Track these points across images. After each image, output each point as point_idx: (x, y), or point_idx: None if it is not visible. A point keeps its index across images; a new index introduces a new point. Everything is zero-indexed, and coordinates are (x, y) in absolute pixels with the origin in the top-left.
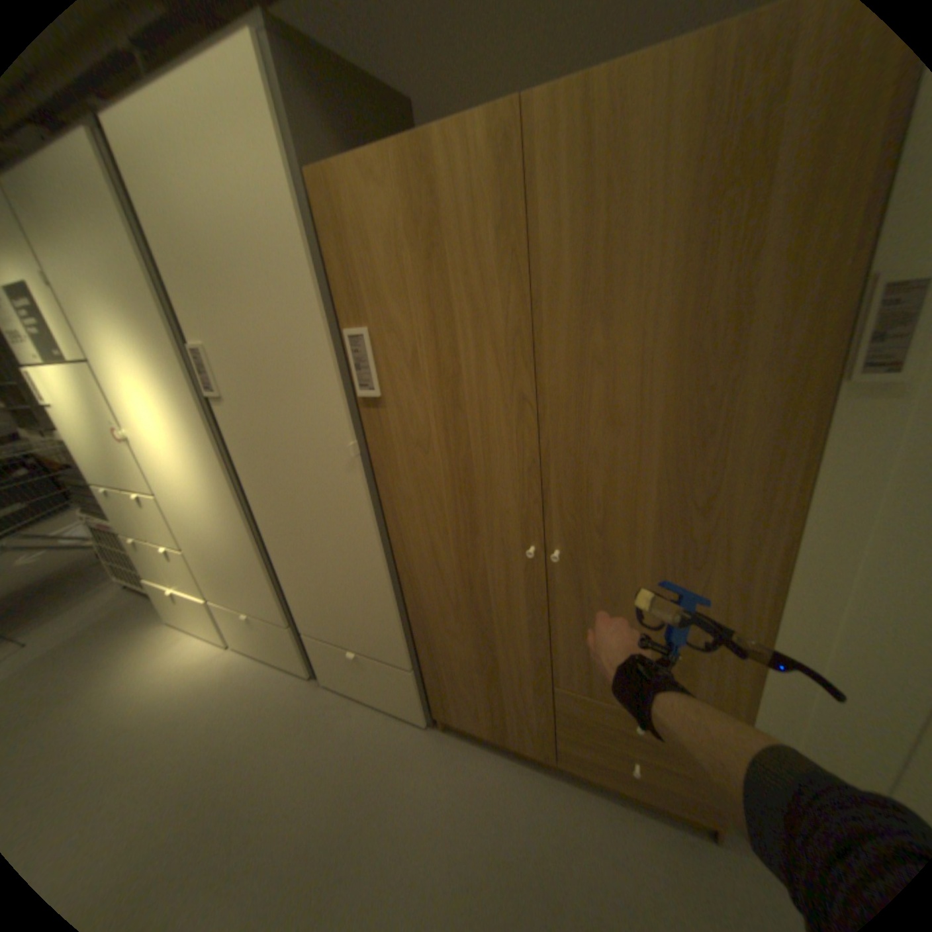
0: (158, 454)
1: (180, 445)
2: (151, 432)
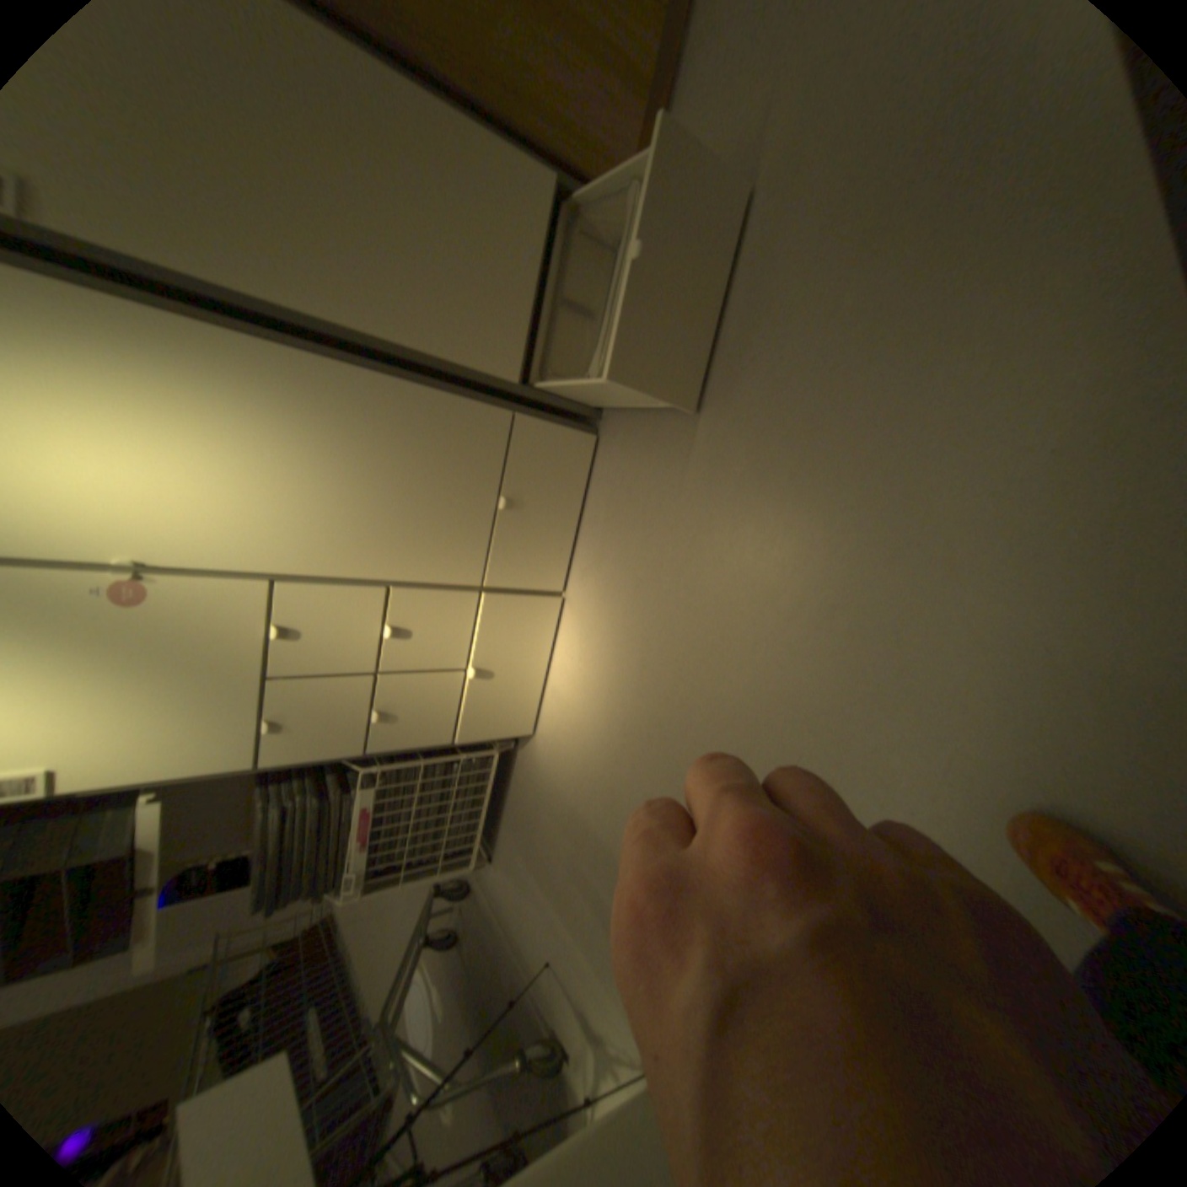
0: (175, 493)
1: (149, 406)
2: (118, 473)
